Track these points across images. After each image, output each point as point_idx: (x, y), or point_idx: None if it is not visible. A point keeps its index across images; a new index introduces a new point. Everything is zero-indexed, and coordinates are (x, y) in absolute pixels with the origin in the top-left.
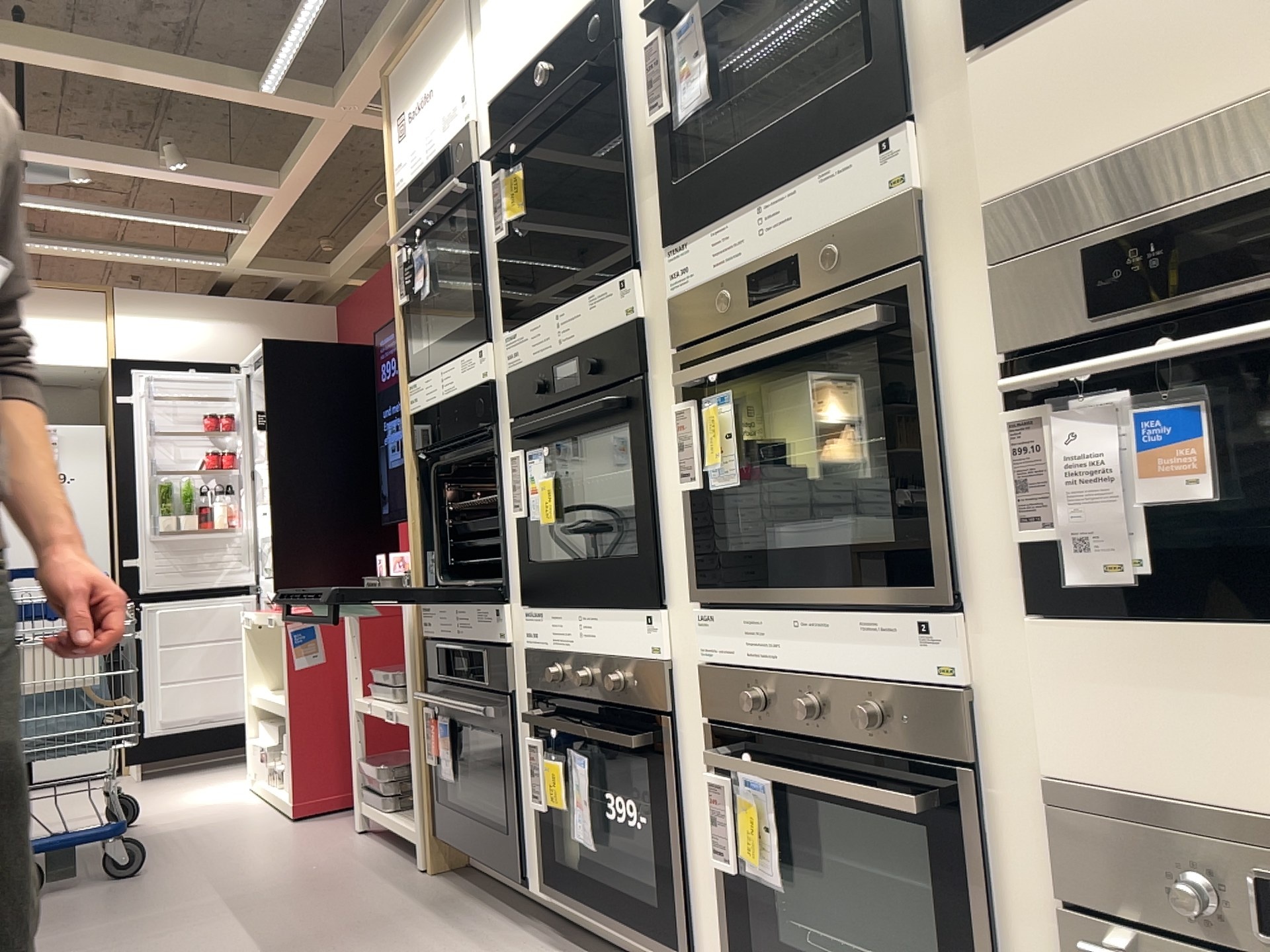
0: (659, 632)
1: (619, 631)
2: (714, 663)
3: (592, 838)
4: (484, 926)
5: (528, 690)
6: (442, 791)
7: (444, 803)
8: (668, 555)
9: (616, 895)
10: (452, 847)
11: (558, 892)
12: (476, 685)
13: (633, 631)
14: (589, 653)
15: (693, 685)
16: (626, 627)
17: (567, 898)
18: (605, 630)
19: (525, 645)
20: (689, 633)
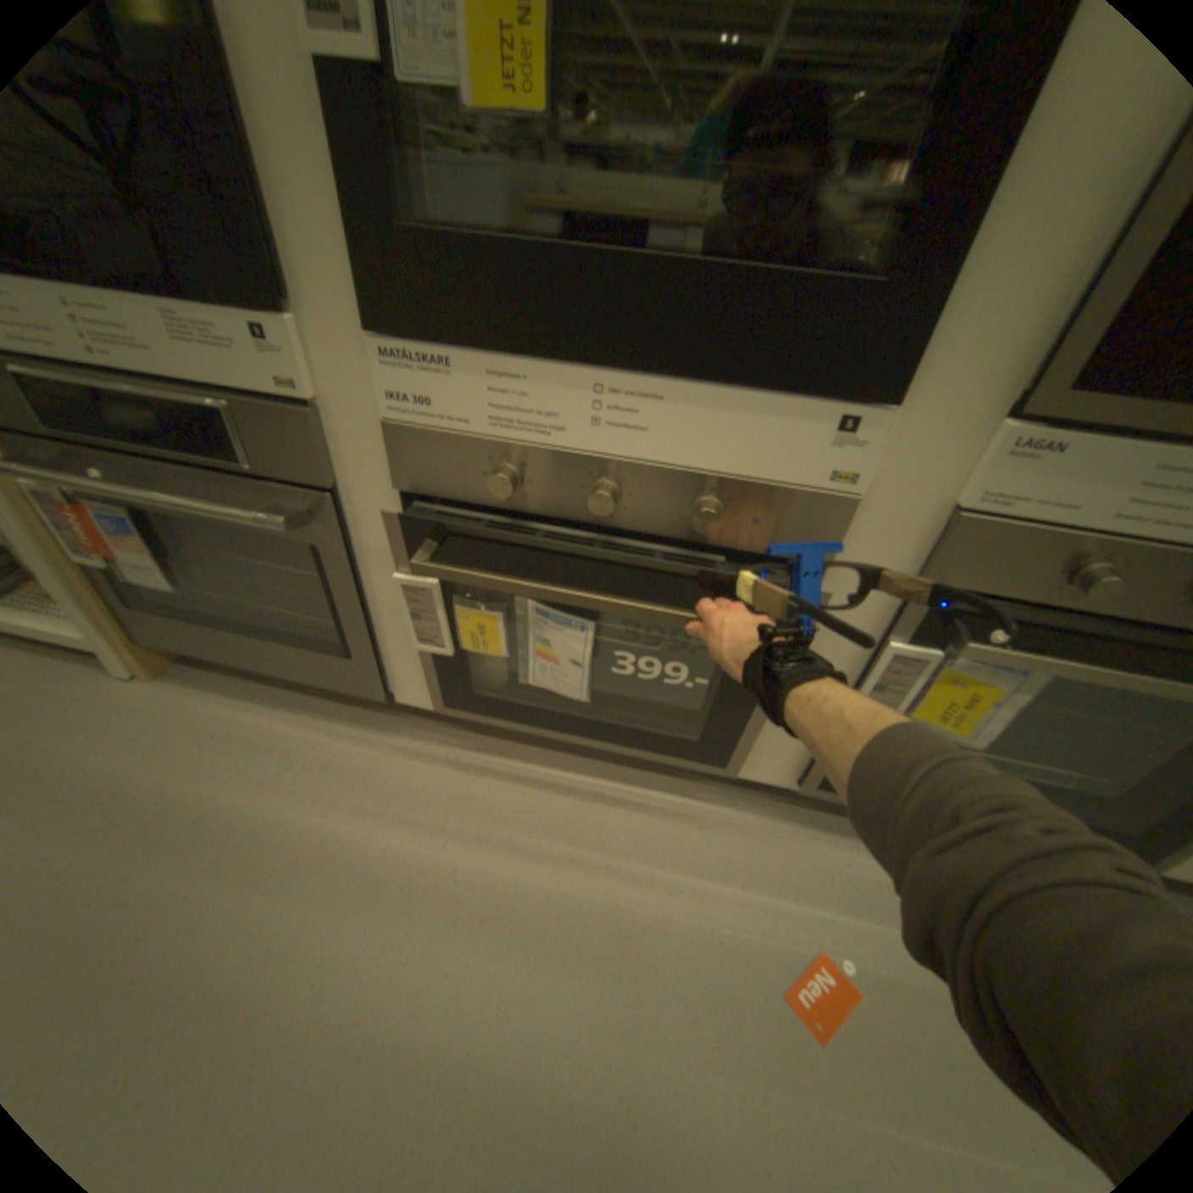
0: (873, 444)
1: (738, 424)
2: (1011, 511)
3: (588, 683)
4: (333, 746)
5: (402, 491)
6: (121, 587)
7: (136, 602)
8: (968, 286)
9: (605, 719)
10: (179, 647)
11: (471, 710)
12: (196, 457)
13: (787, 431)
14: (622, 453)
15: (897, 526)
16: (764, 421)
17: (493, 715)
18: (691, 417)
19: (386, 411)
20: (937, 448)
